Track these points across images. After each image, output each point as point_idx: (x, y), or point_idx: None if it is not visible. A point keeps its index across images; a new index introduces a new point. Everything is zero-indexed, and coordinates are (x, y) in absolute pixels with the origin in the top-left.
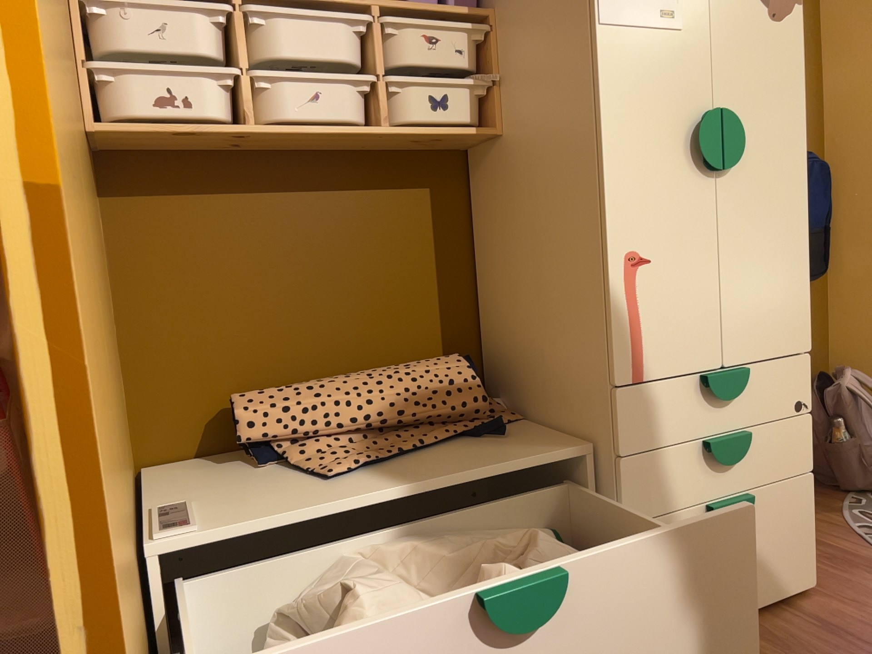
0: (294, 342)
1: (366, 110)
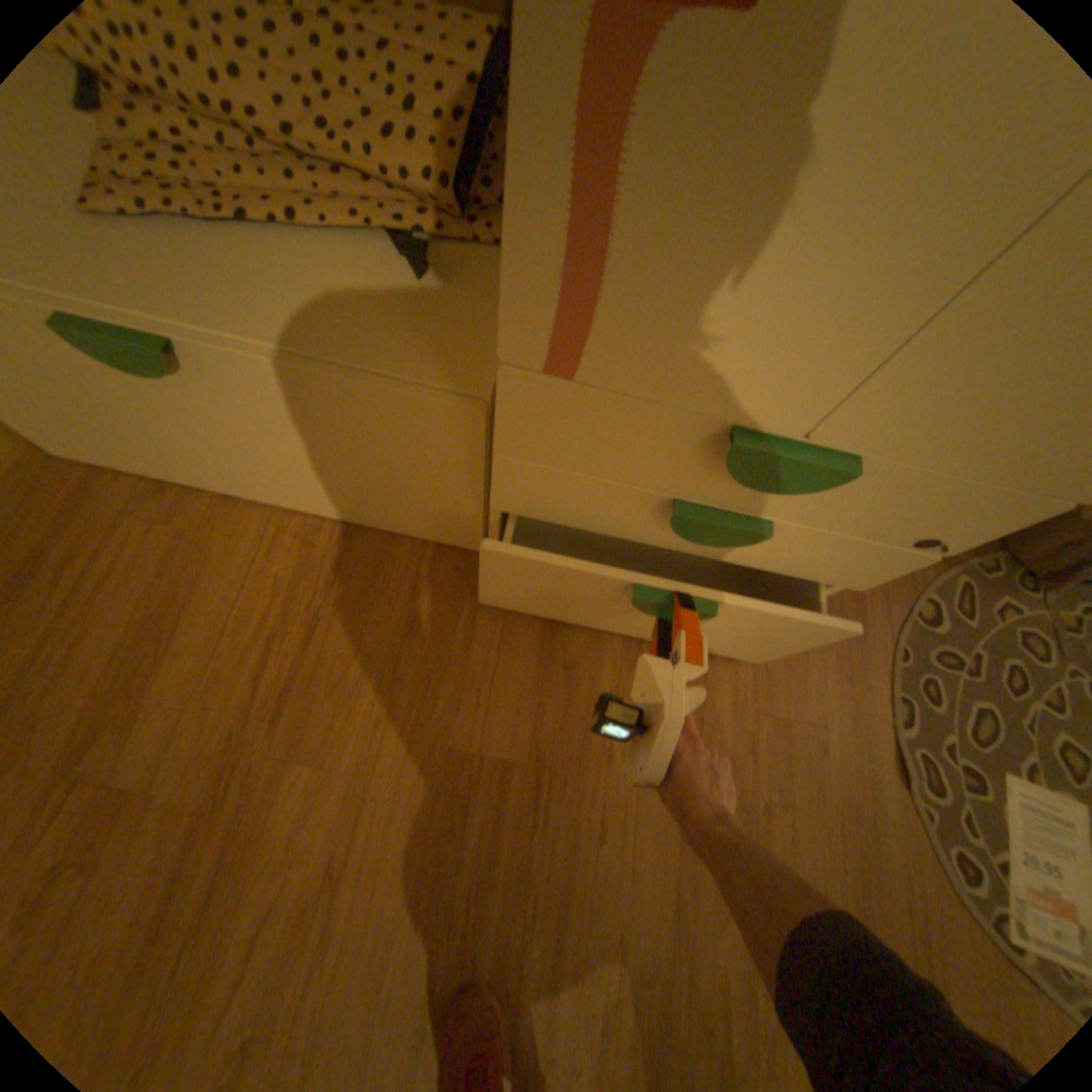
0: None
1: None
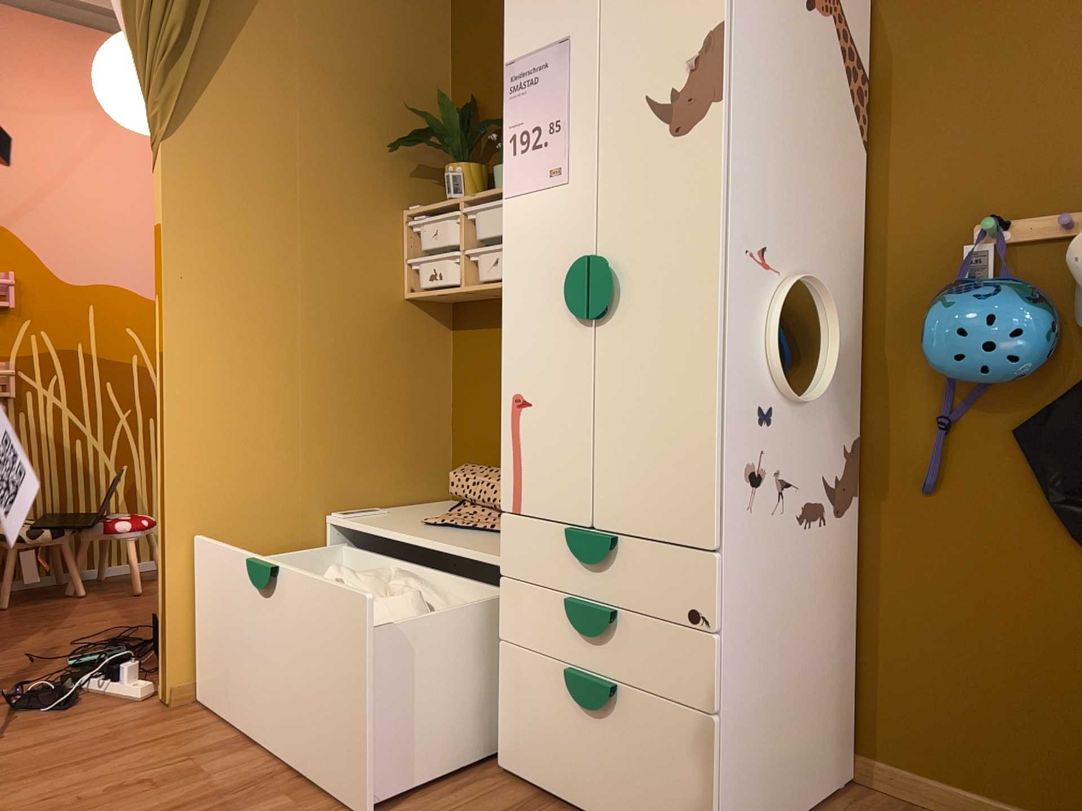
0: None
1: None
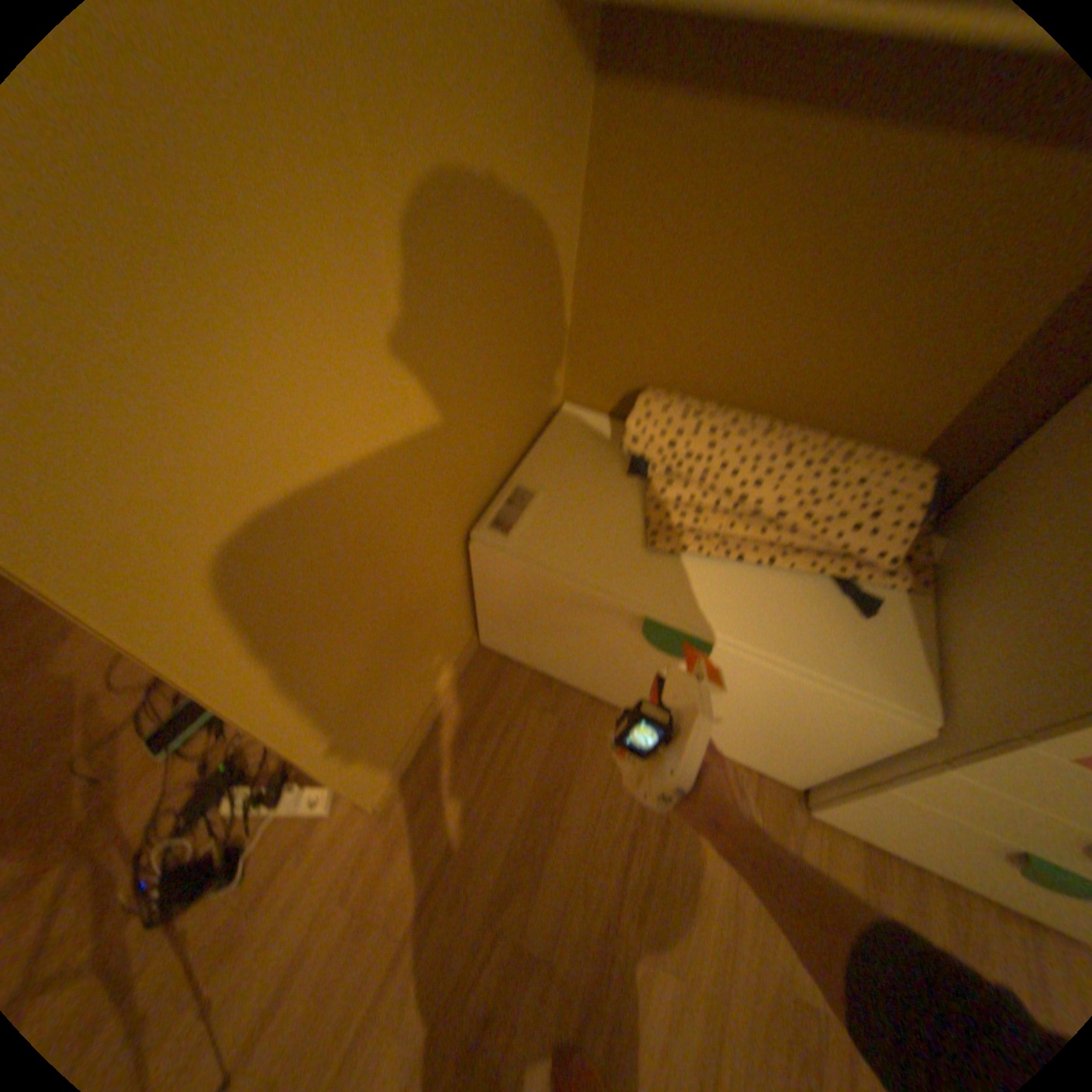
0: (744, 352)
1: None
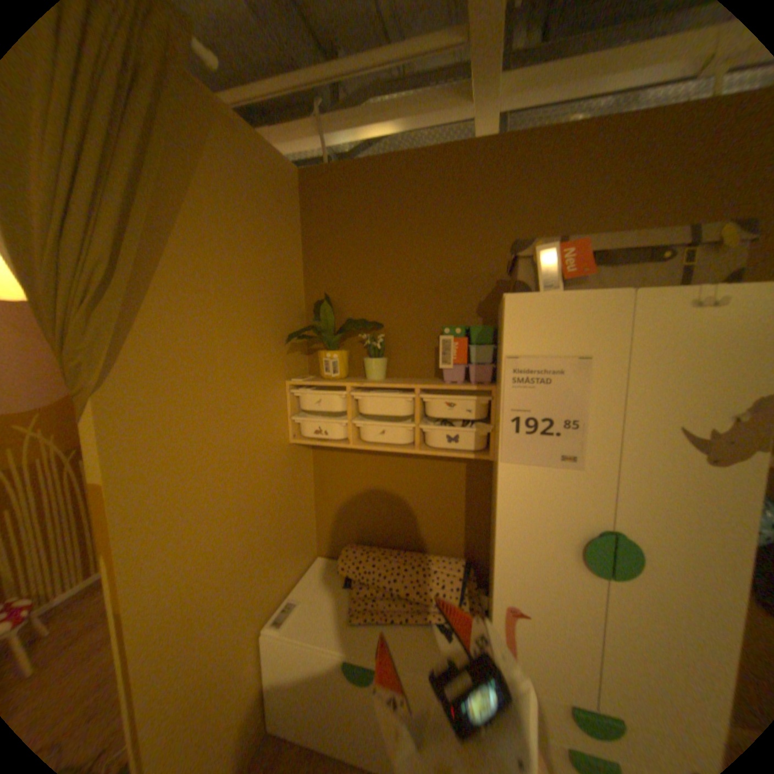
0: (383, 525)
1: (414, 435)
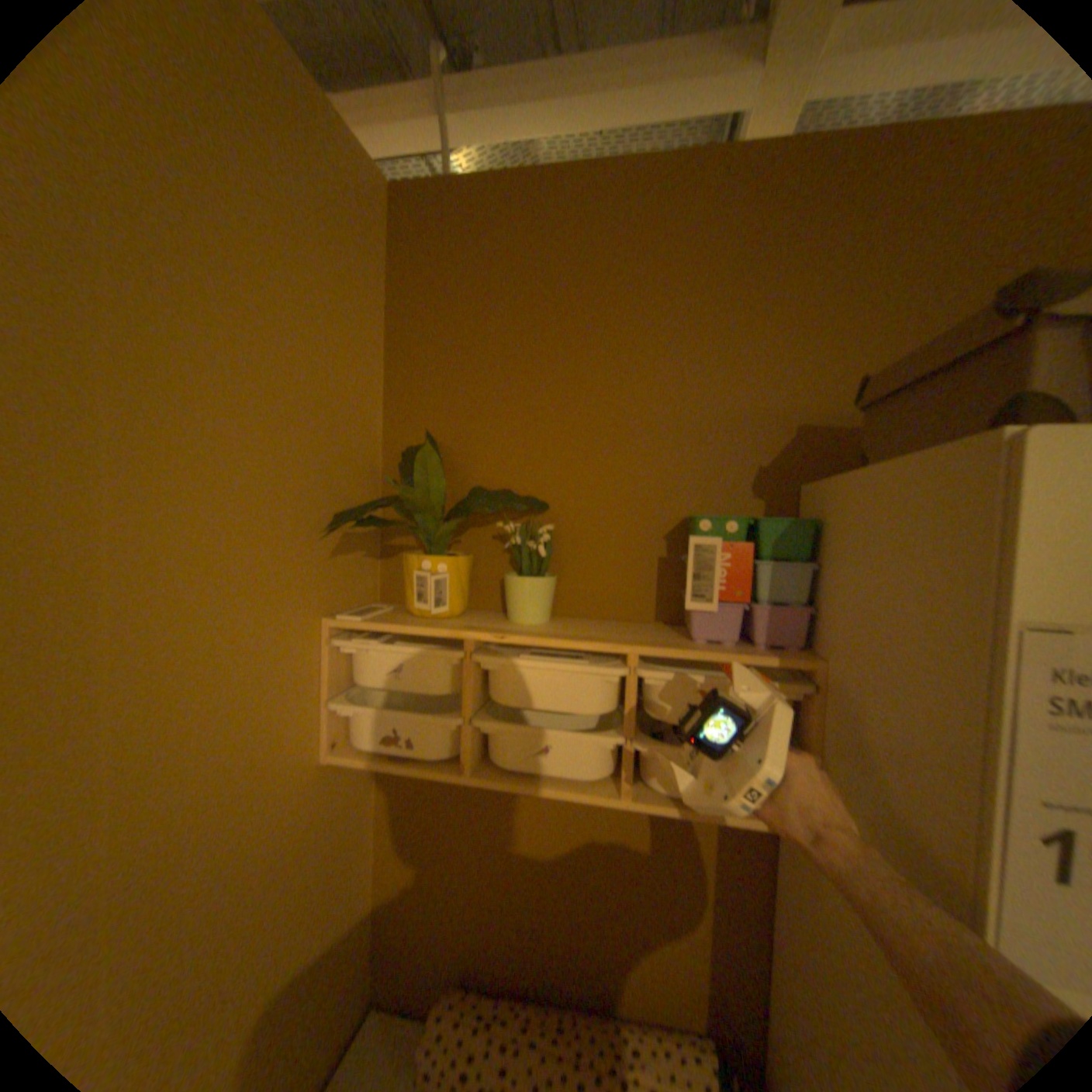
0: (525, 941)
1: (617, 756)
